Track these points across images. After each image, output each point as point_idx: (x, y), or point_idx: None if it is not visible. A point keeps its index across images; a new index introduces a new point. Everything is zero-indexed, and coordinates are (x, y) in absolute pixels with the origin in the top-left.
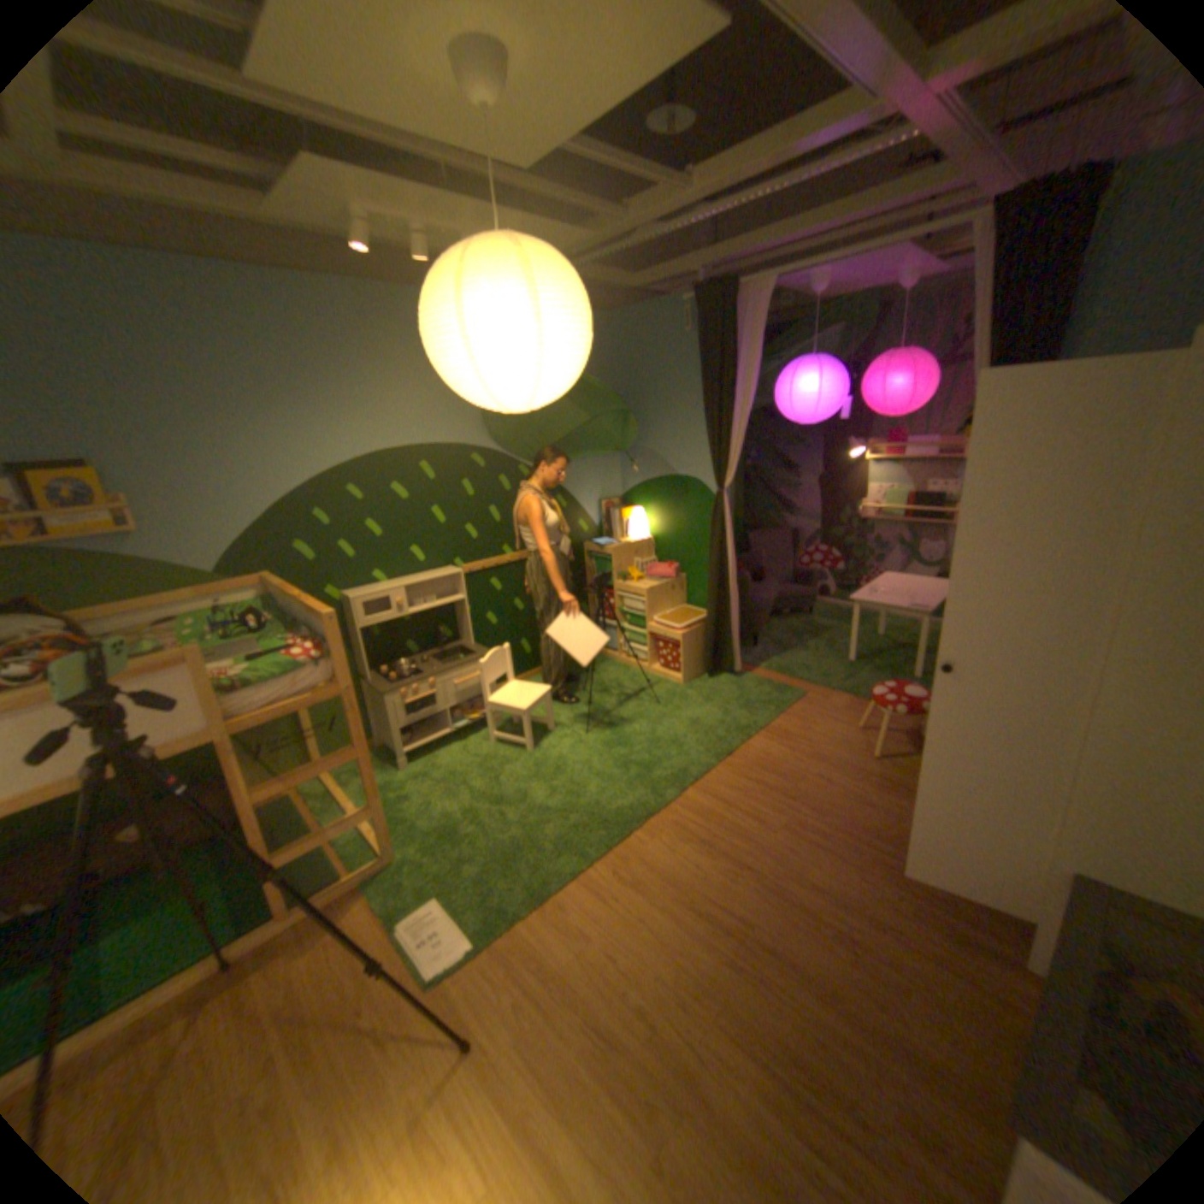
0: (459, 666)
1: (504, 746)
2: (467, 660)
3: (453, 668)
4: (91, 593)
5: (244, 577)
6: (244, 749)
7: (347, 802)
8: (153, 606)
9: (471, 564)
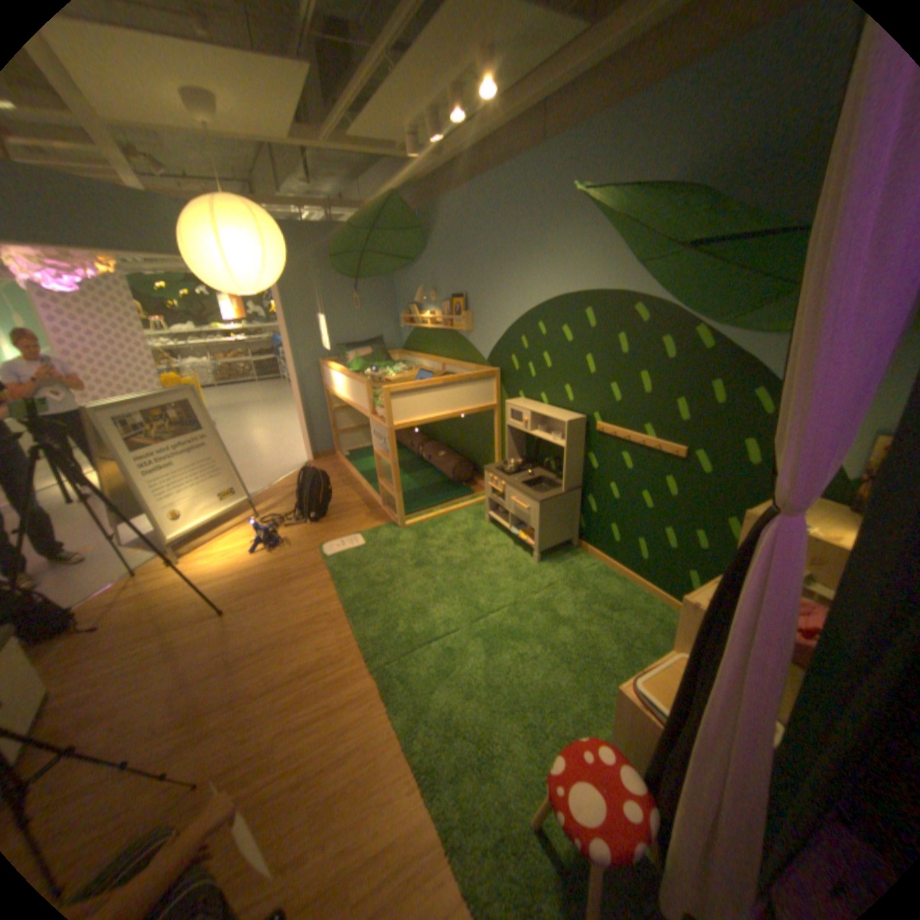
0: (517, 489)
1: (501, 567)
2: (529, 491)
3: (516, 486)
4: (461, 355)
5: (492, 368)
6: (483, 457)
7: (463, 508)
8: (465, 368)
9: (606, 423)
